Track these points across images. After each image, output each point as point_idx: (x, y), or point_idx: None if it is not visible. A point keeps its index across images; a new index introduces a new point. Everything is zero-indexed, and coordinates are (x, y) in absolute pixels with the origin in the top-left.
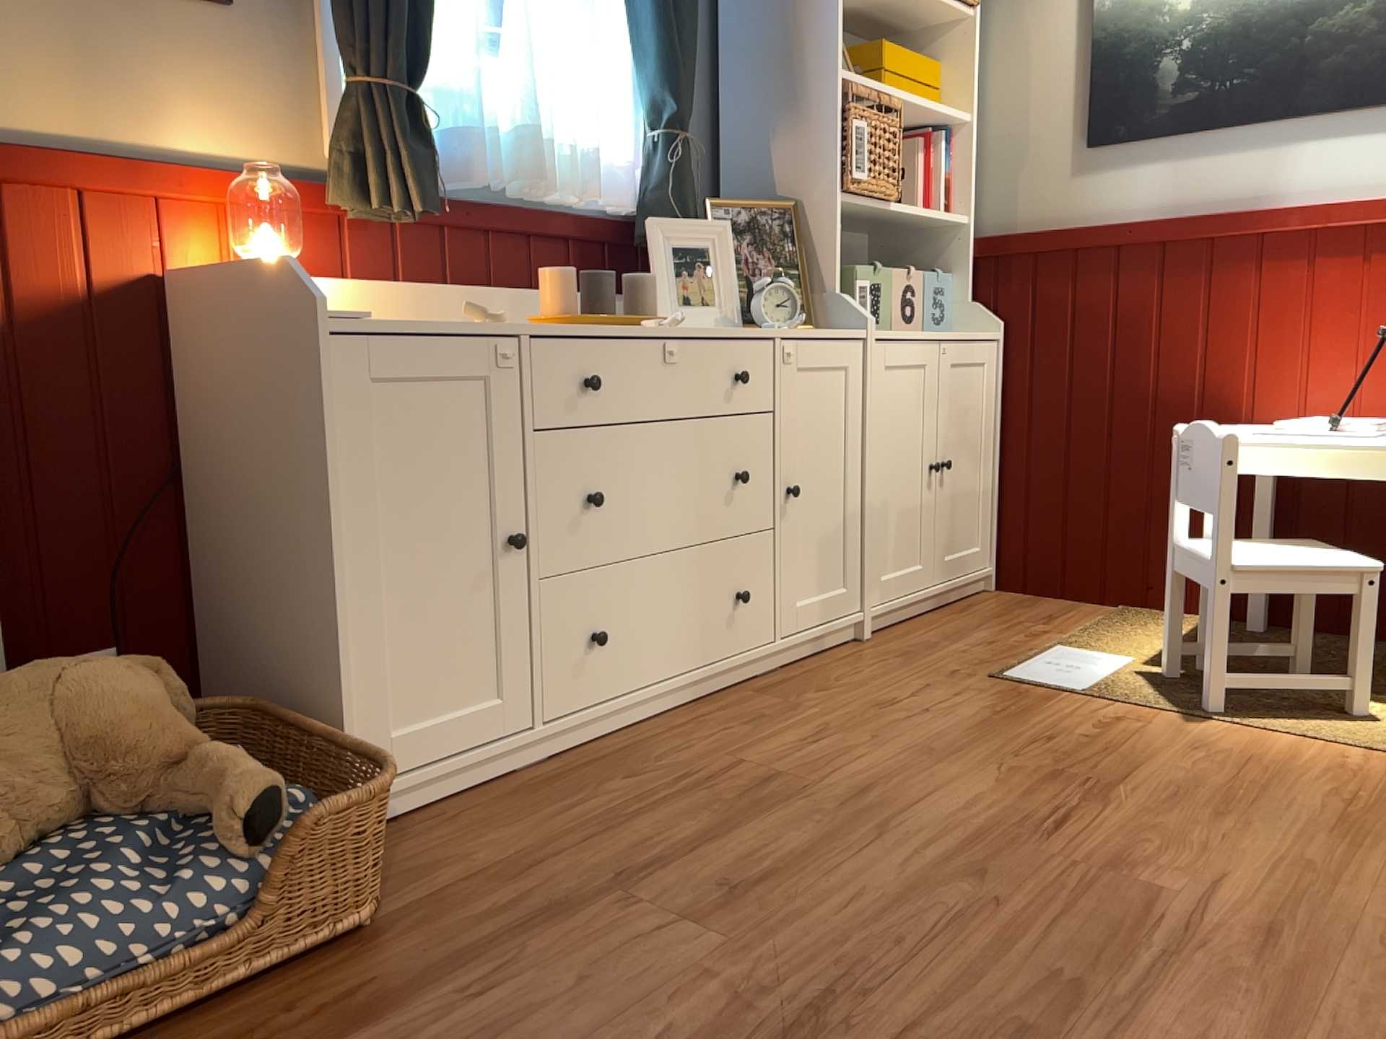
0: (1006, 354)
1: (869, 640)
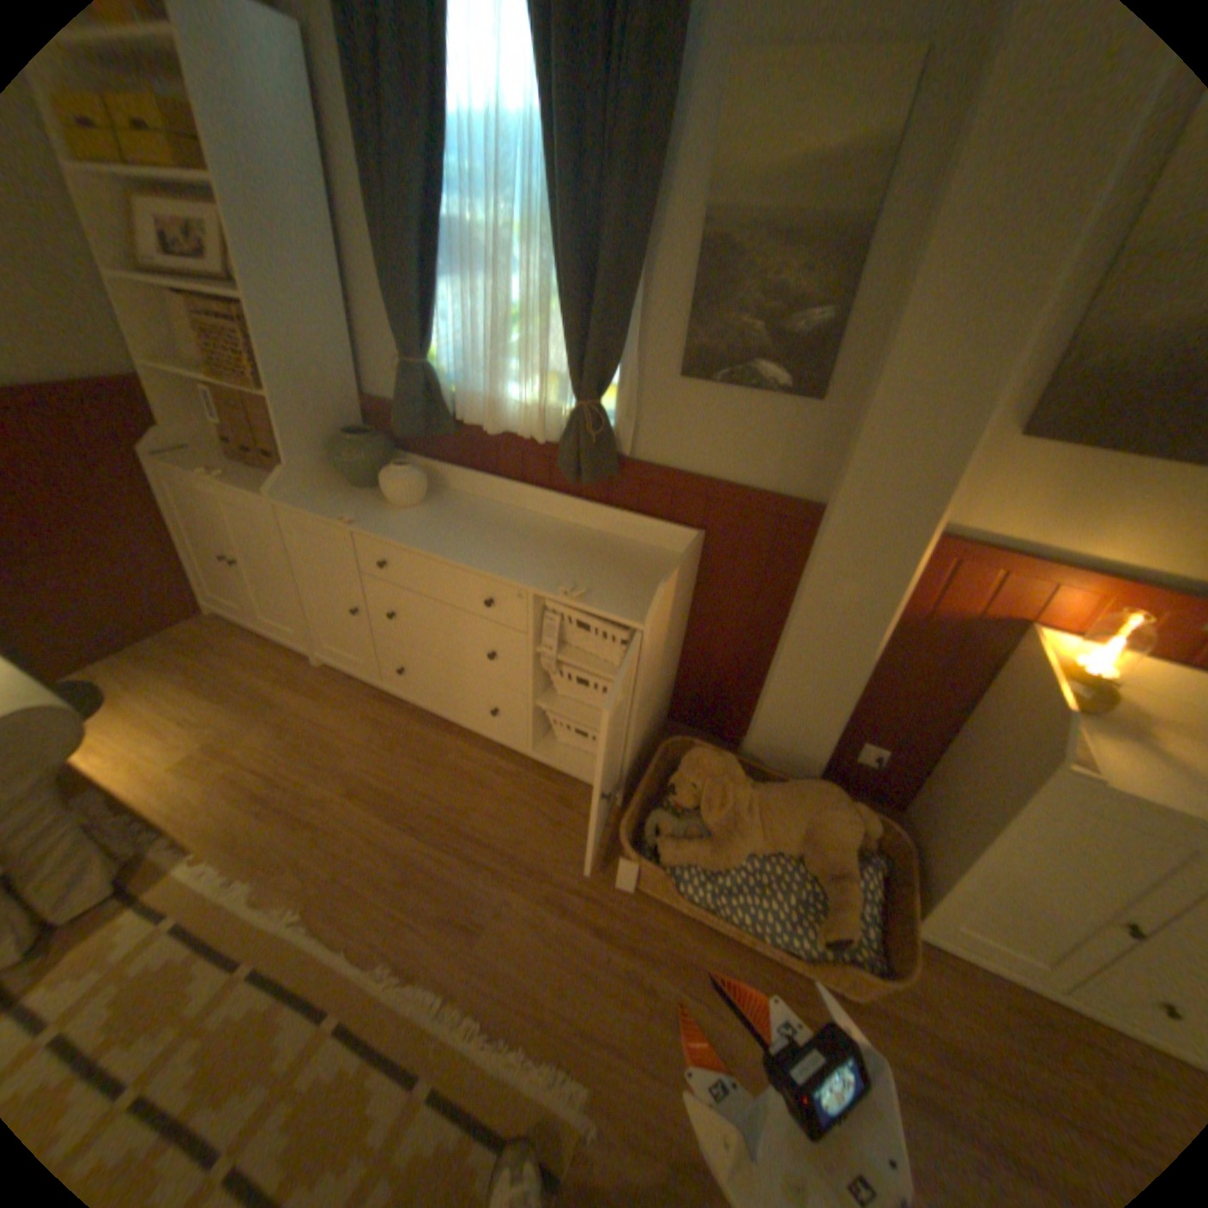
0: None
1: None
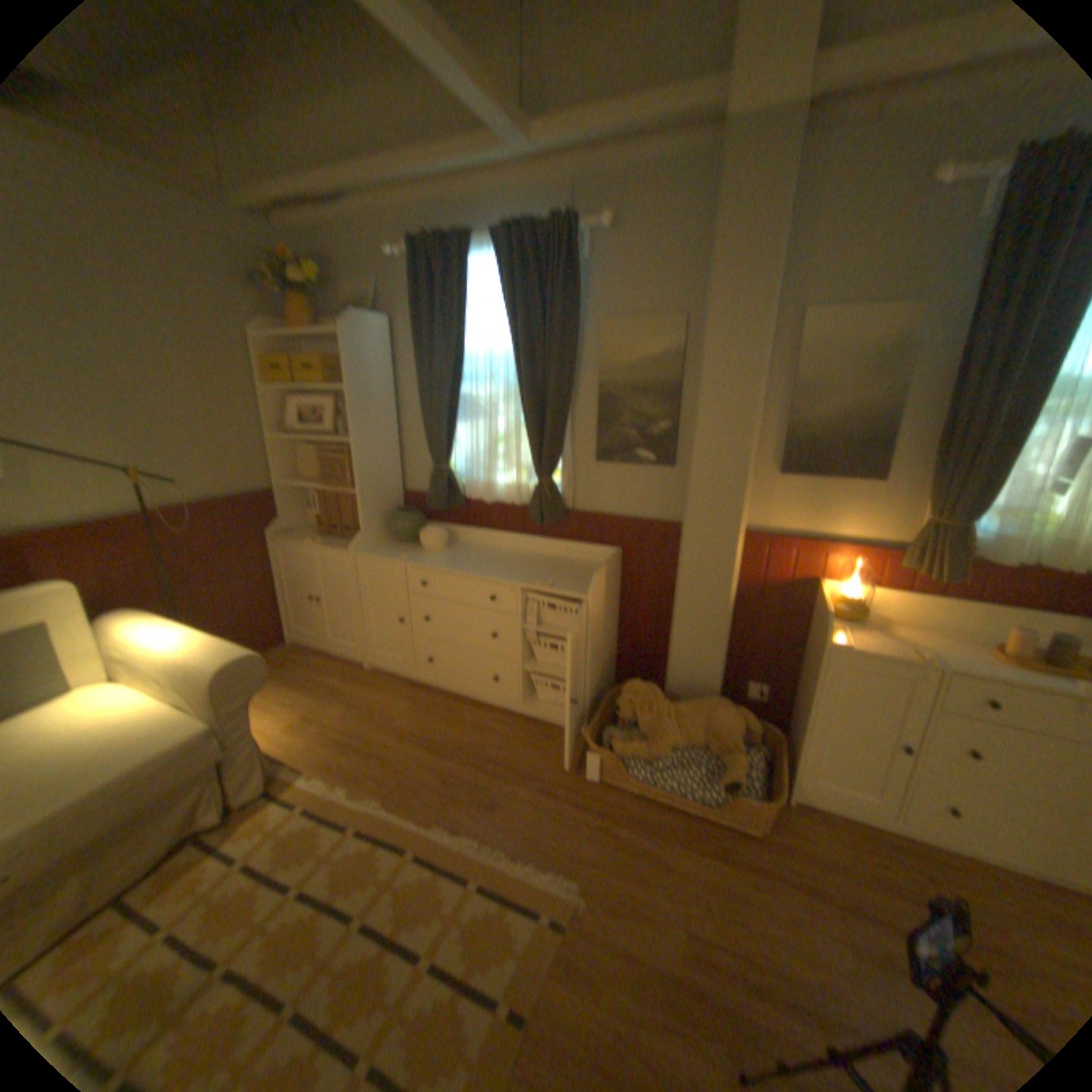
0: None
1: None
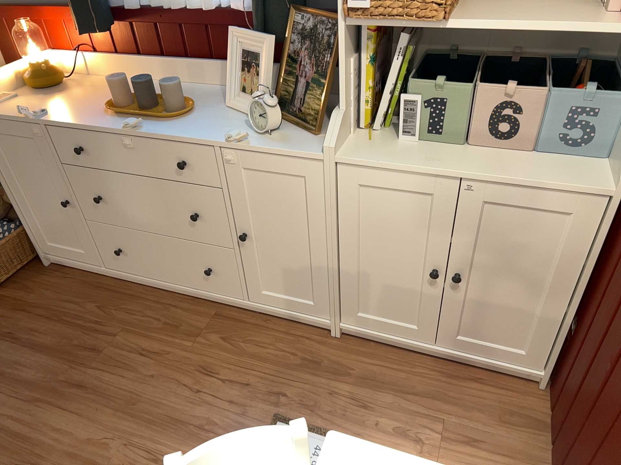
0: (616, 216)
1: (337, 336)
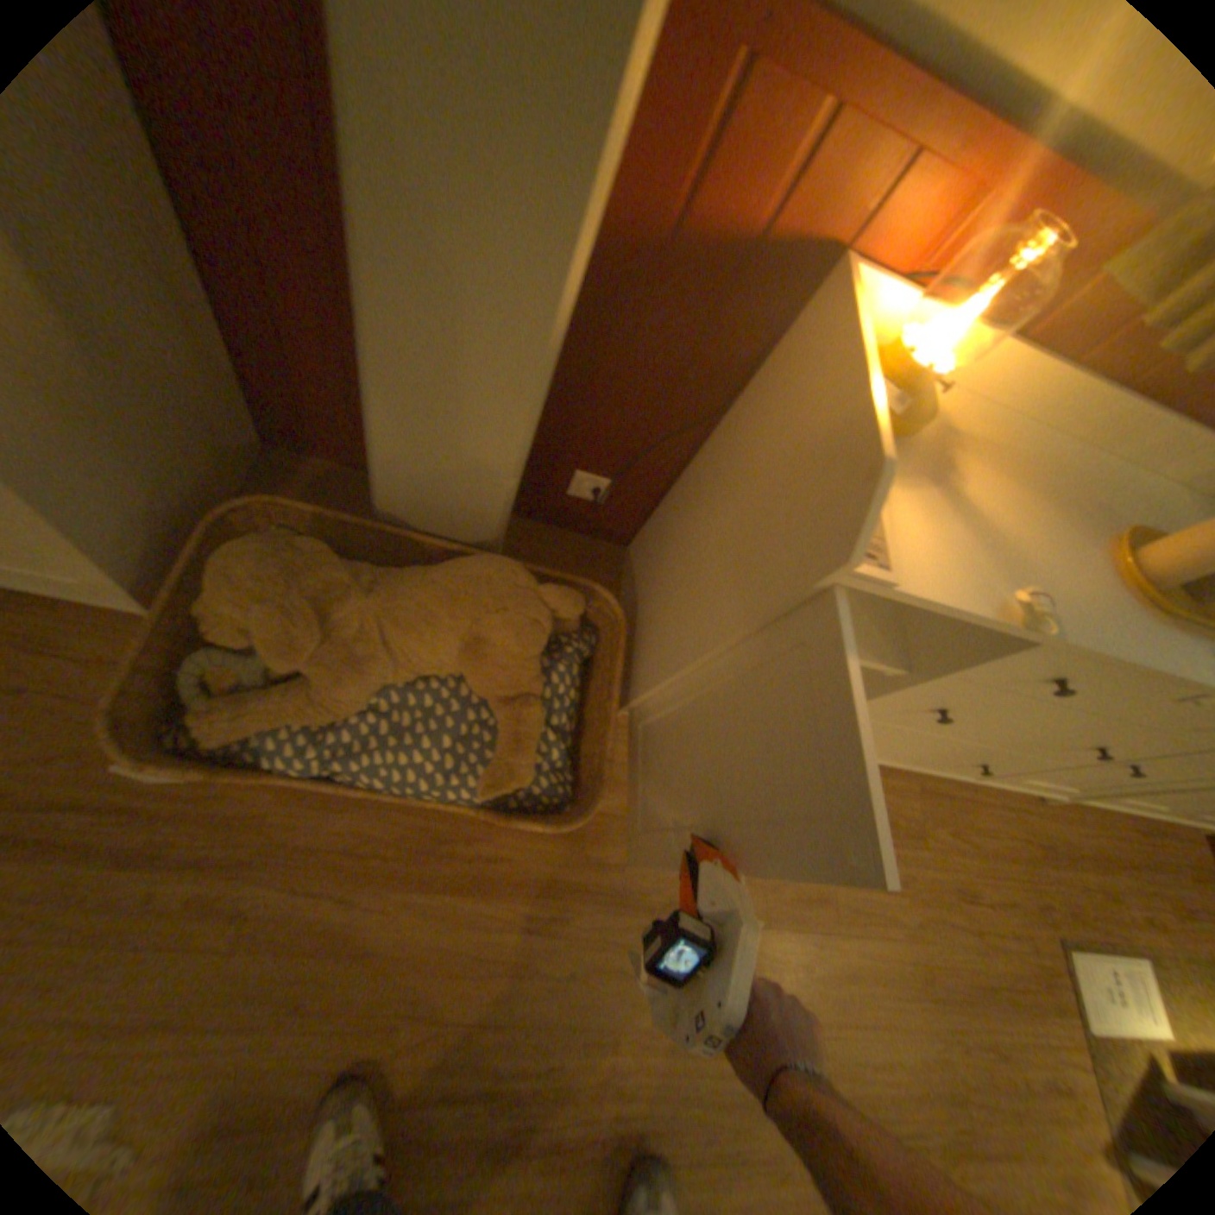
0: None
1: (1049, 806)
